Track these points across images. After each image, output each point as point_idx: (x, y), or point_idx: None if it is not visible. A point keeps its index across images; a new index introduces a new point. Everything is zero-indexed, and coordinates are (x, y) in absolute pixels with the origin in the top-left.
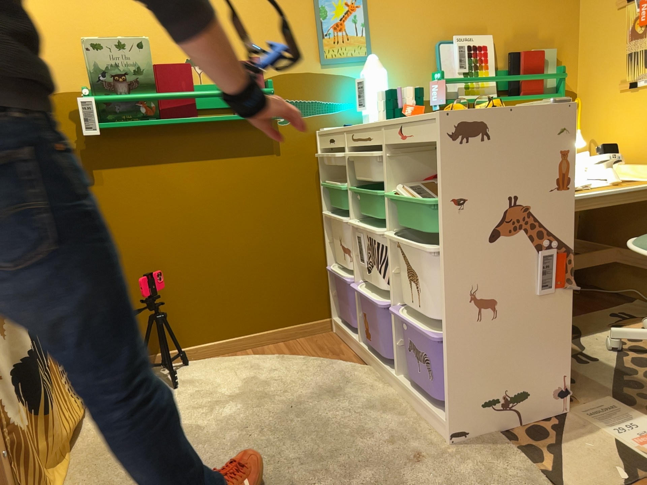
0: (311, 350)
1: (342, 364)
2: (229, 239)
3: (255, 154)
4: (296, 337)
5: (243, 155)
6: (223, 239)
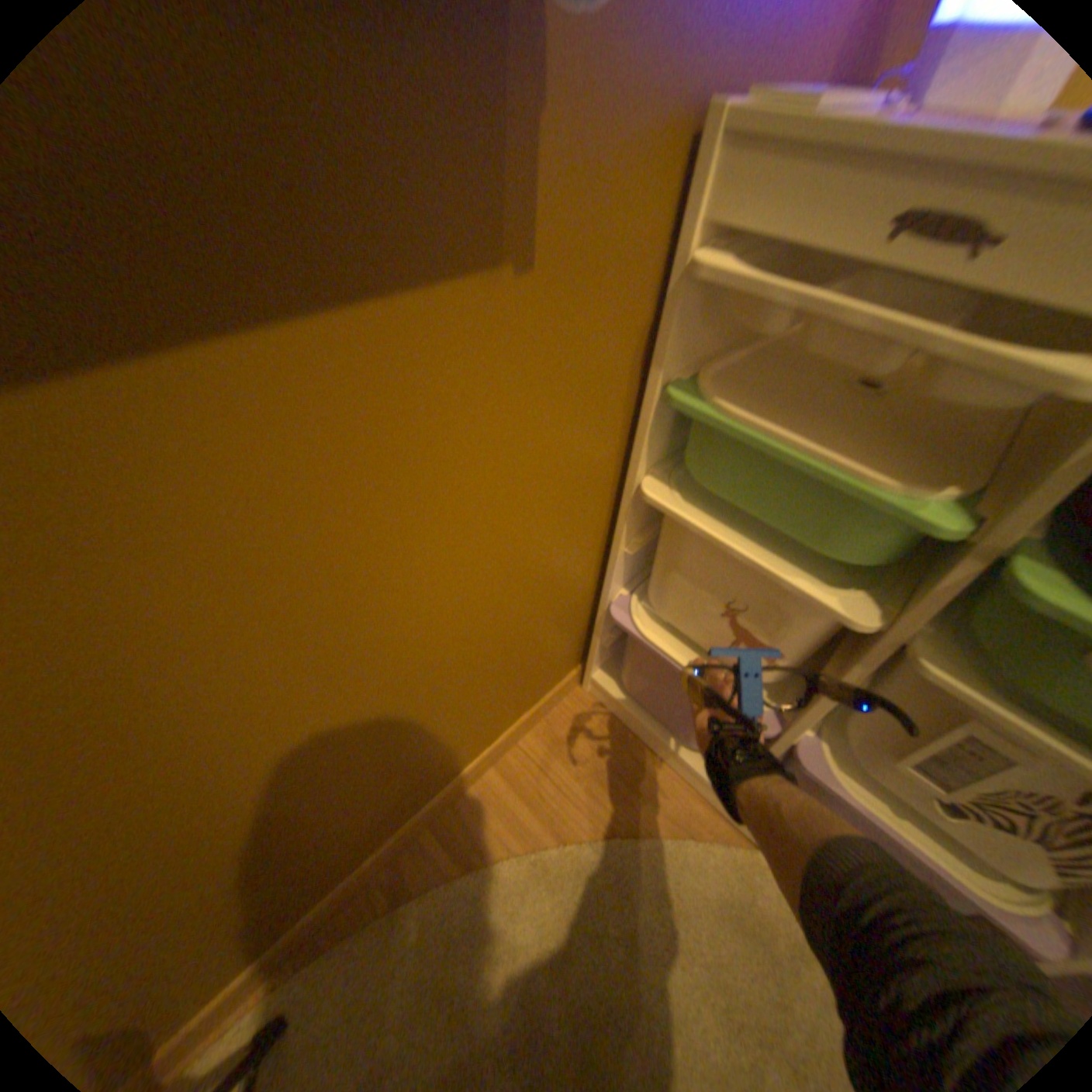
0: (586, 792)
1: (705, 857)
2: (327, 708)
3: (405, 281)
4: (520, 741)
5: (323, 299)
6: (301, 725)
